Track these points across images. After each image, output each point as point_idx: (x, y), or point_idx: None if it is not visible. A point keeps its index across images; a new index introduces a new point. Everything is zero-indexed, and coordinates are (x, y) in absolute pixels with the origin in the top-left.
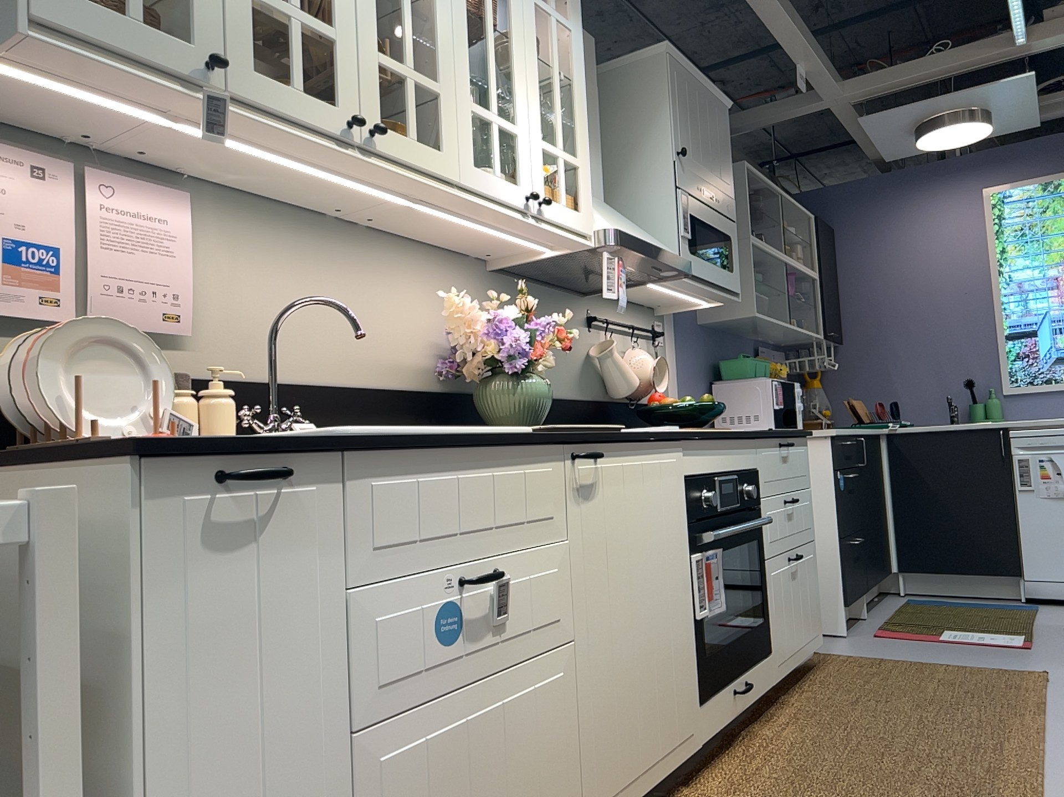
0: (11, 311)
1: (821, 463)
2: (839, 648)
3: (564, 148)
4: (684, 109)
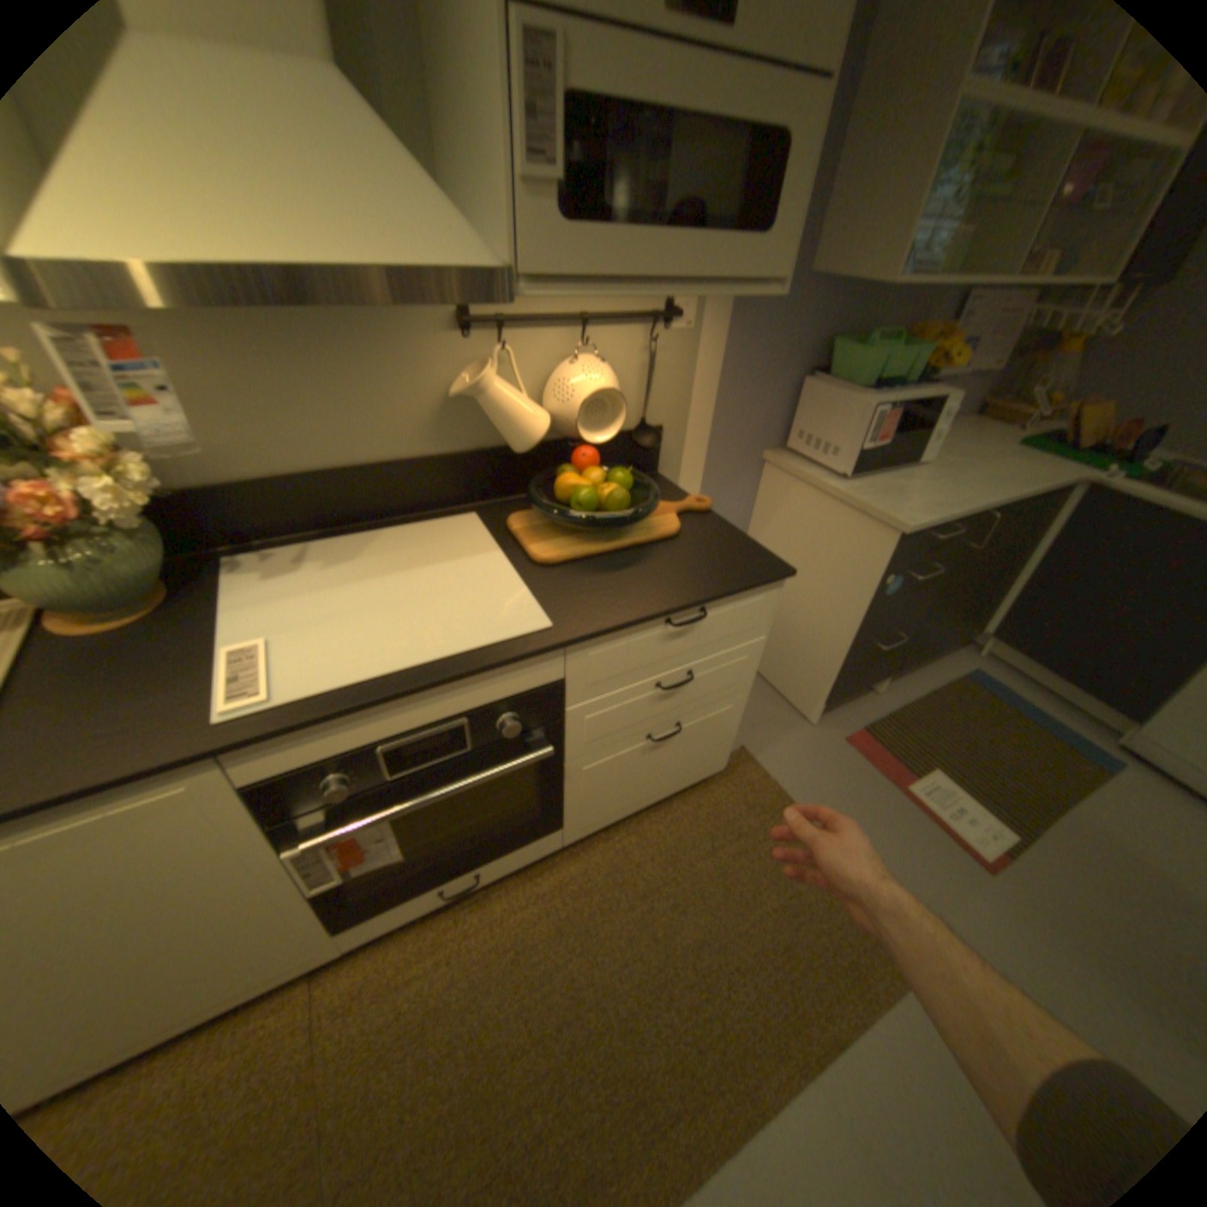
0: None
1: (874, 555)
2: (776, 751)
3: None
4: None
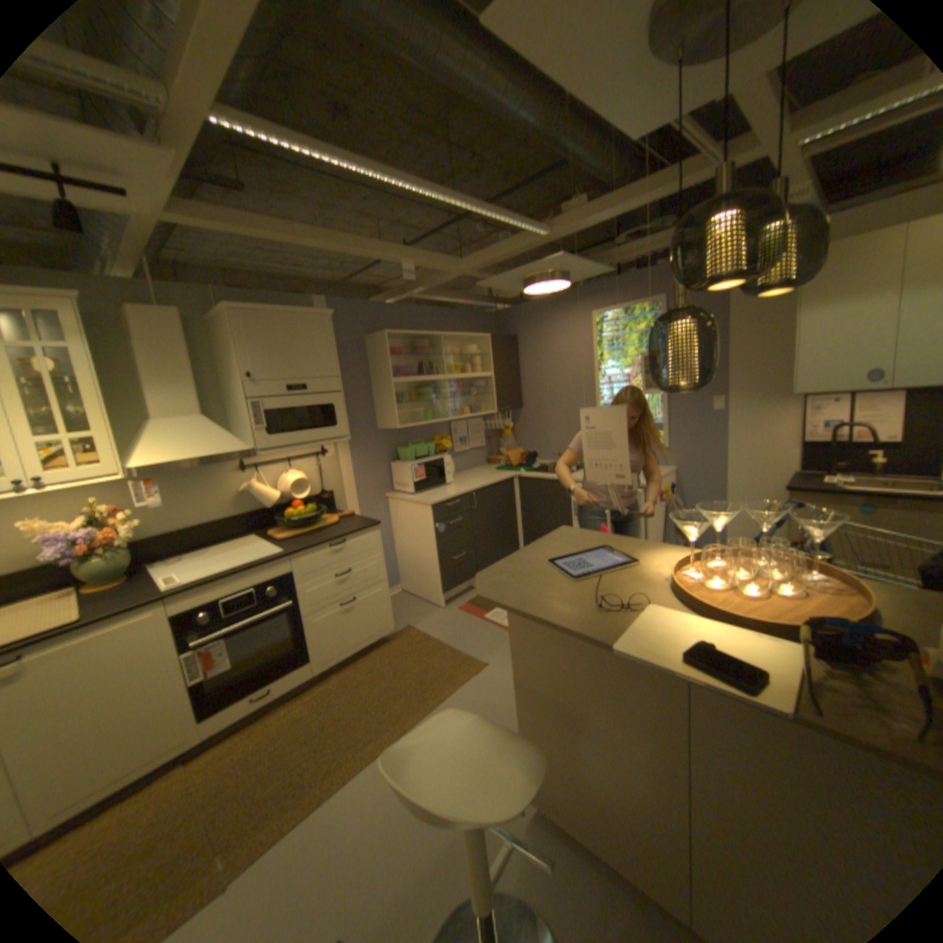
0: None
1: (429, 518)
2: (425, 622)
3: (69, 431)
4: (253, 341)
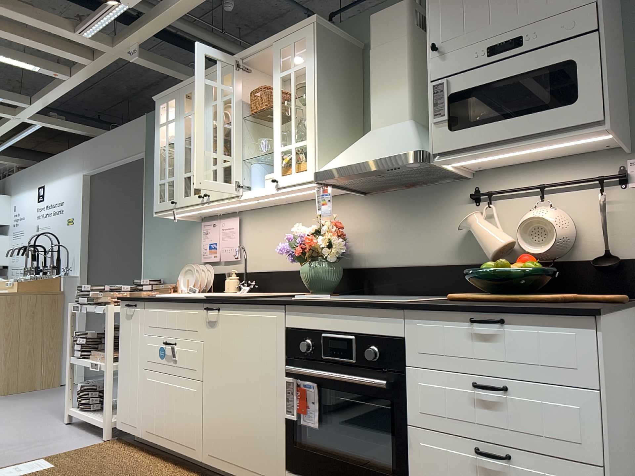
0: (210, 260)
1: None
2: None
3: (294, 141)
4: None
